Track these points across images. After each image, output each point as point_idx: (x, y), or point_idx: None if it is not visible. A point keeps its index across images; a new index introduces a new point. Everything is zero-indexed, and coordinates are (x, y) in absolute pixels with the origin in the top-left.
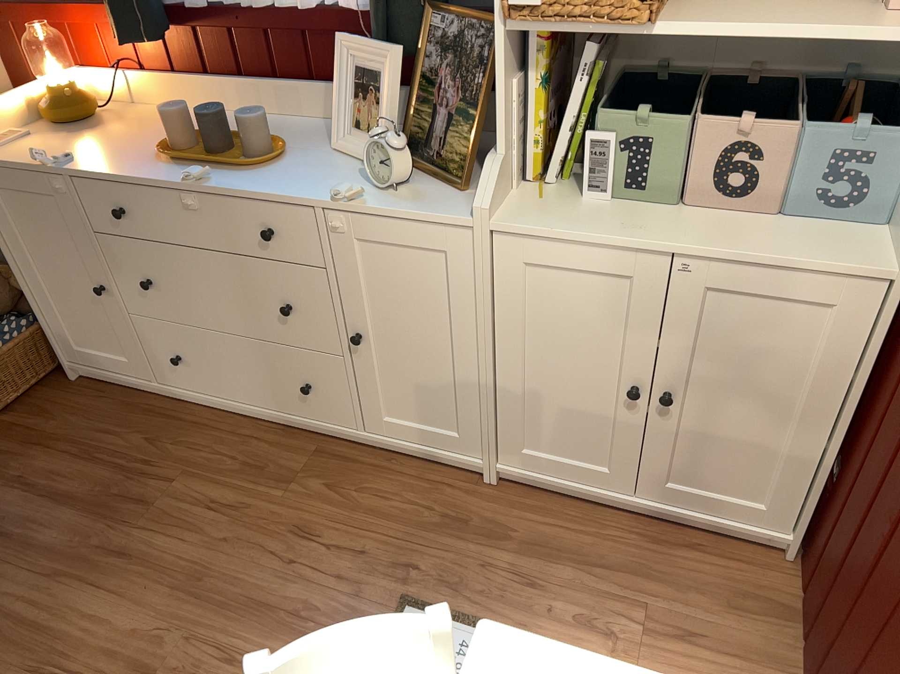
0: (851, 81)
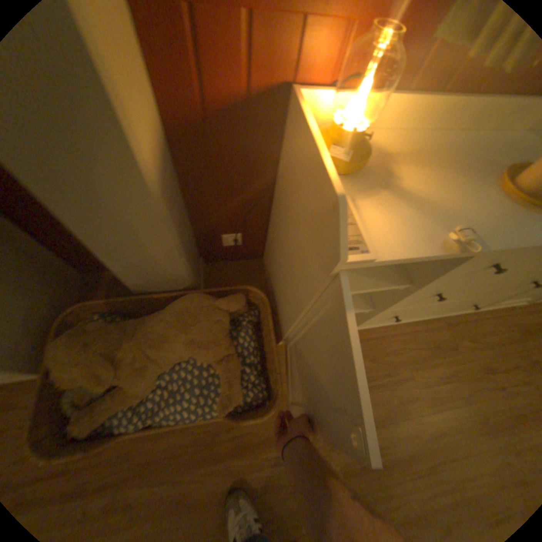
0: None
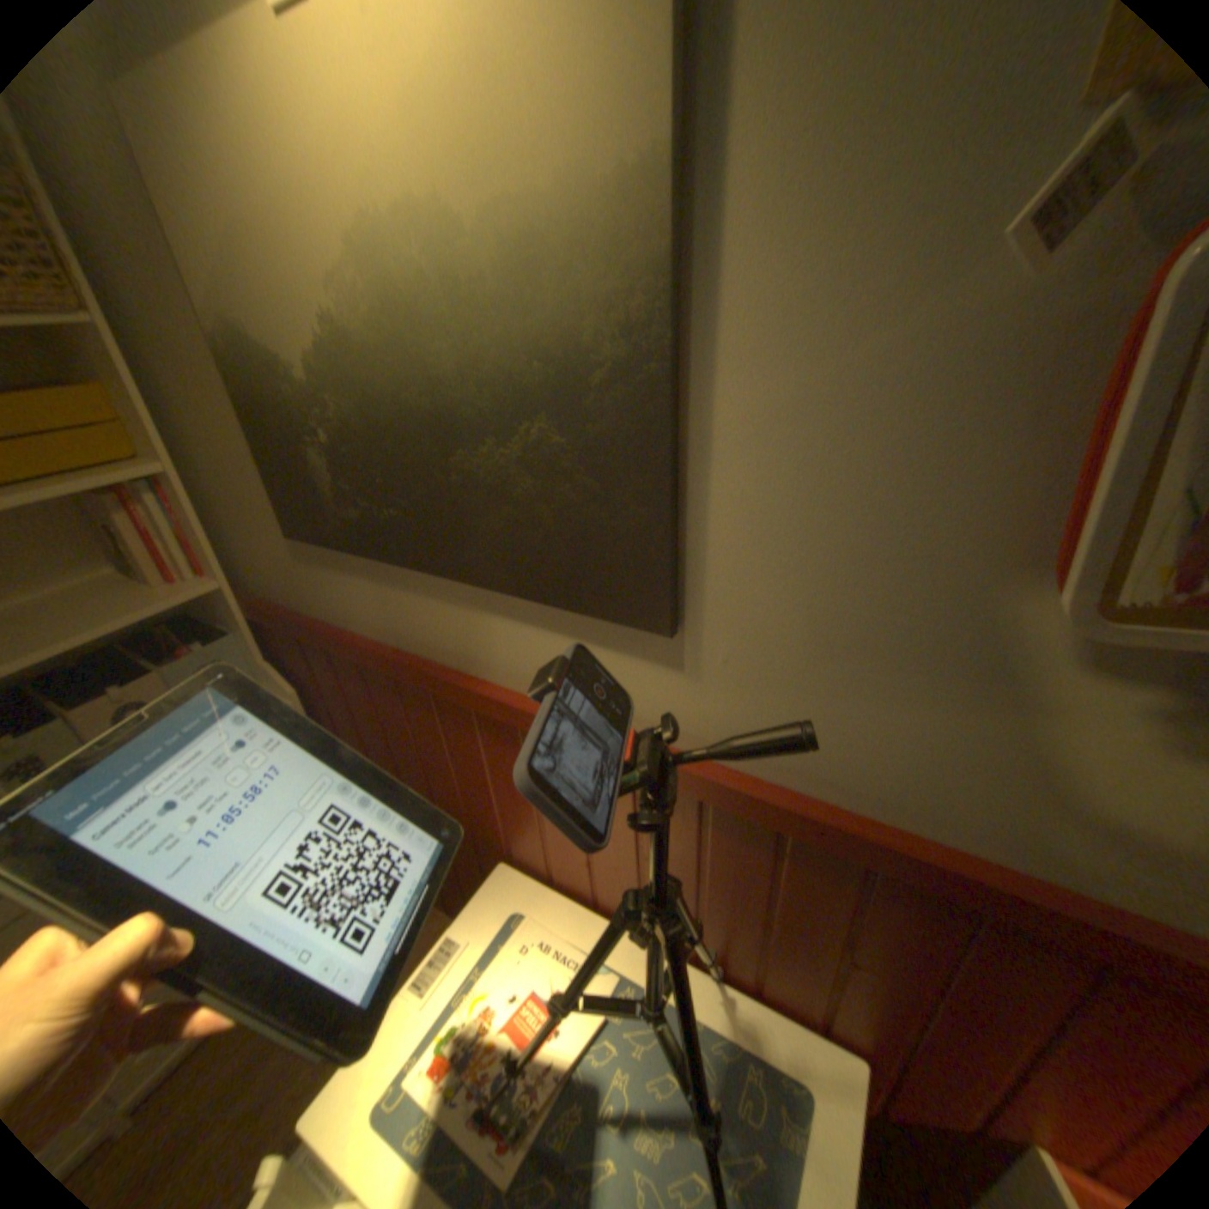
0: (151, 630)
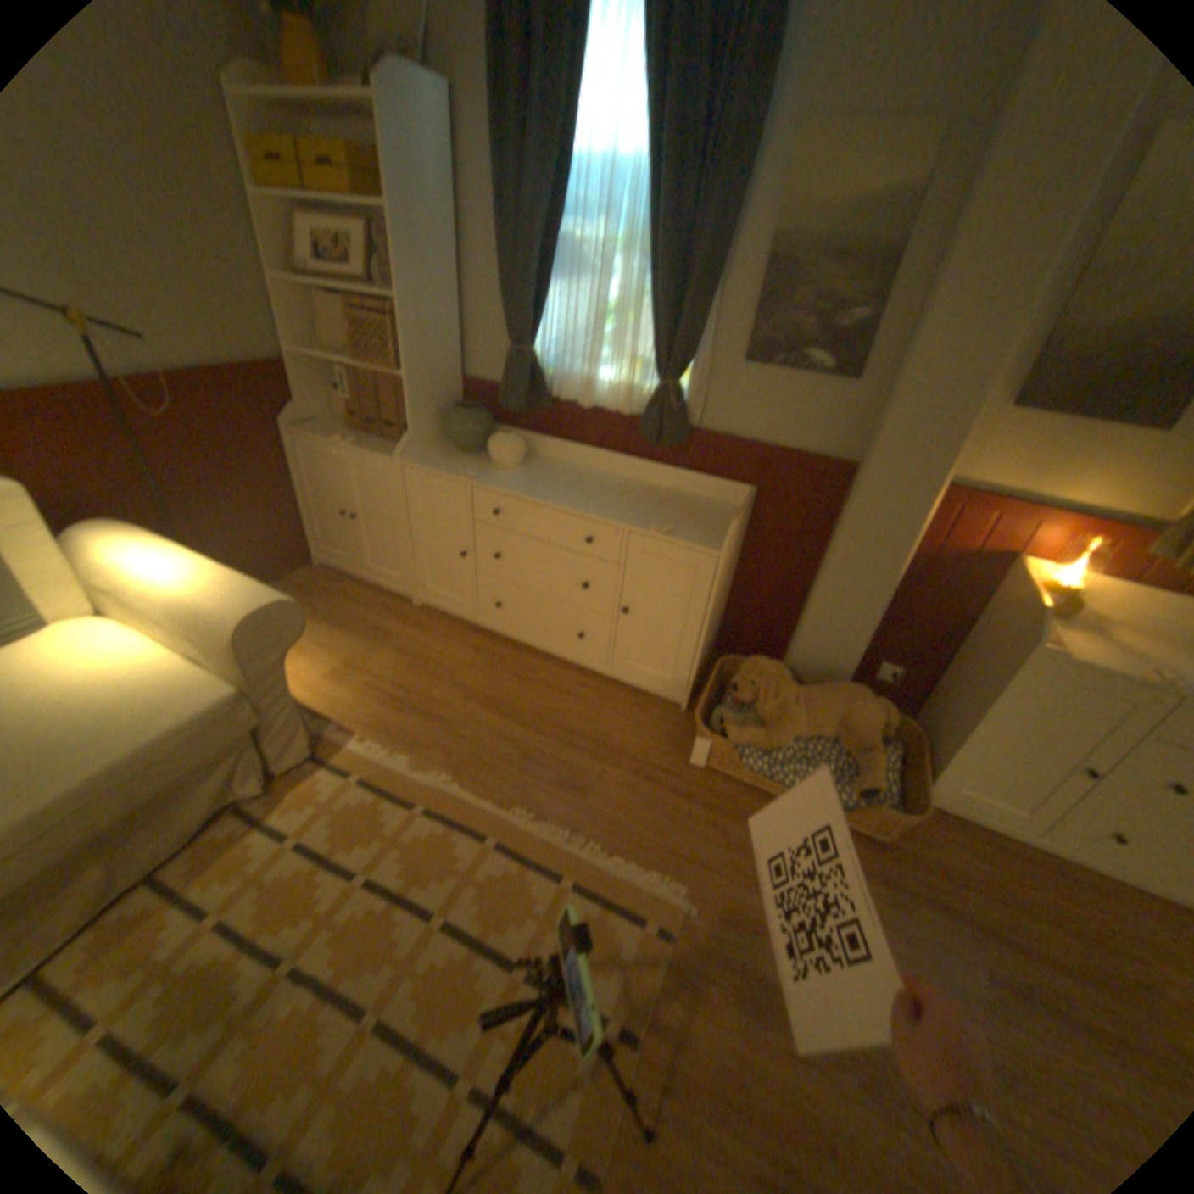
0: None
